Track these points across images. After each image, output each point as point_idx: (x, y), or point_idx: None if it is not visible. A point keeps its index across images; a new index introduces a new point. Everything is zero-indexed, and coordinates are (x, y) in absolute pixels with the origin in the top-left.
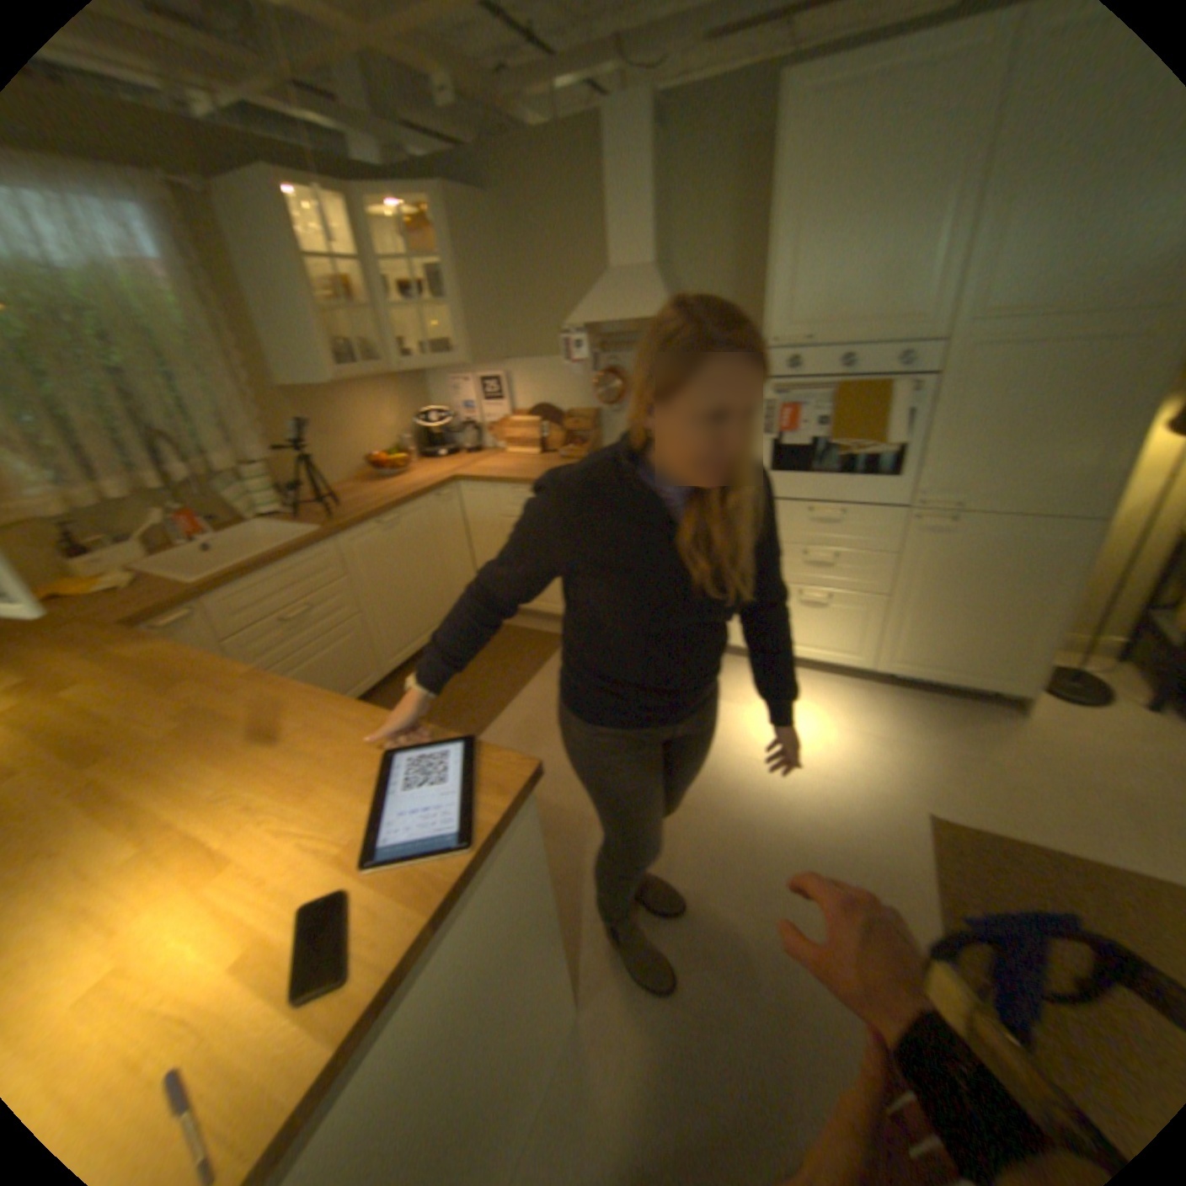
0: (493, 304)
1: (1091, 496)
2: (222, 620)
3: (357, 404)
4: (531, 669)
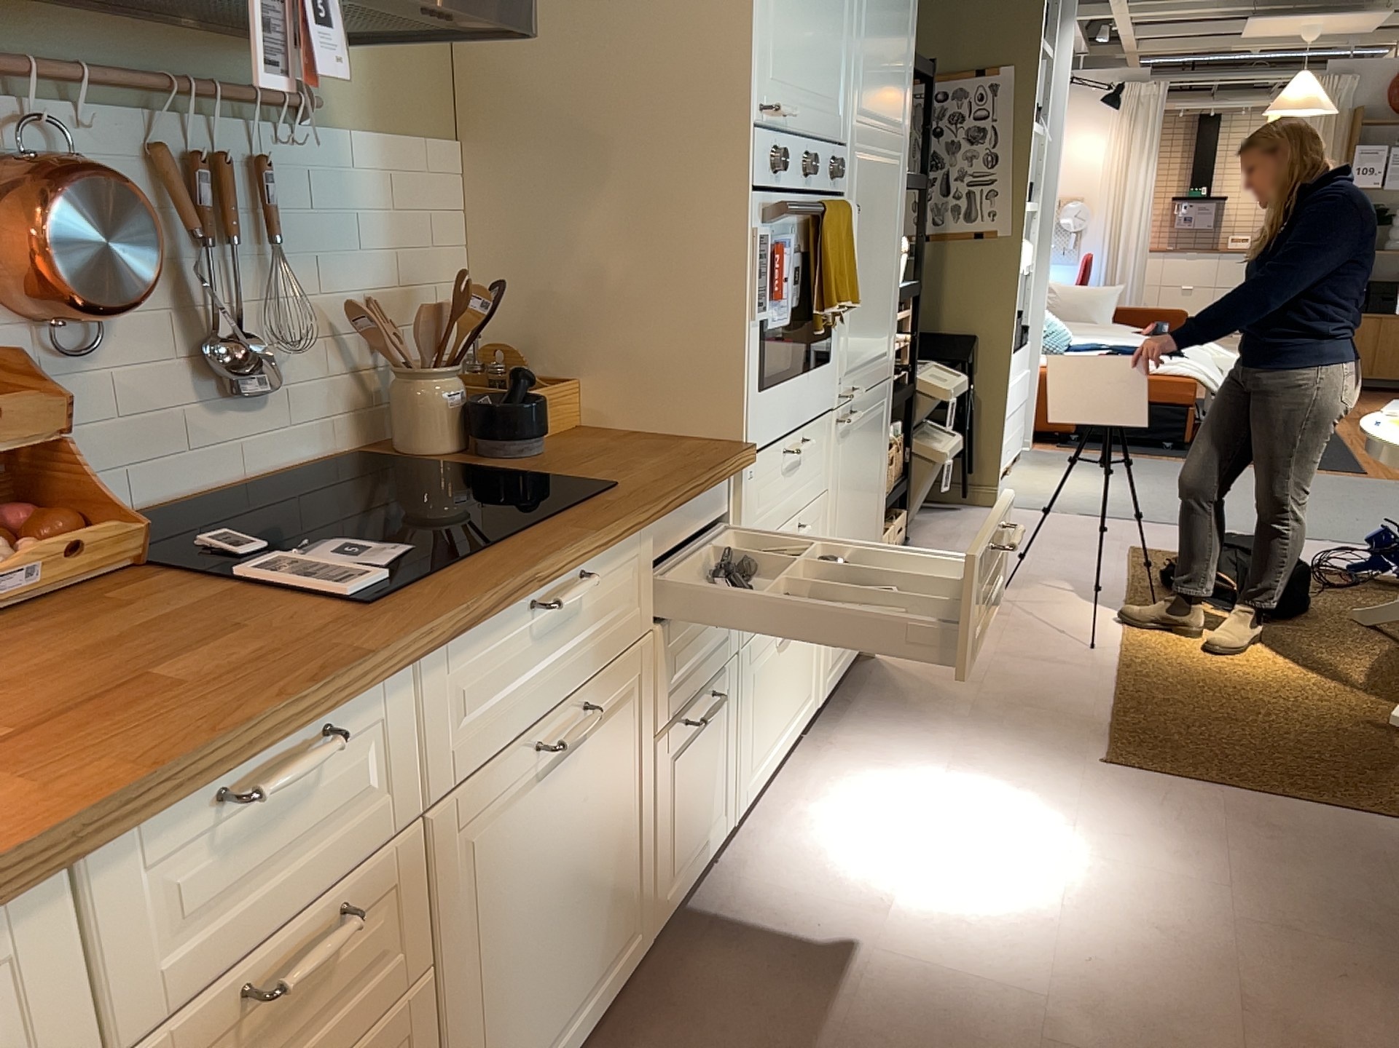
0: None
1: (889, 351)
2: None
3: None
4: None
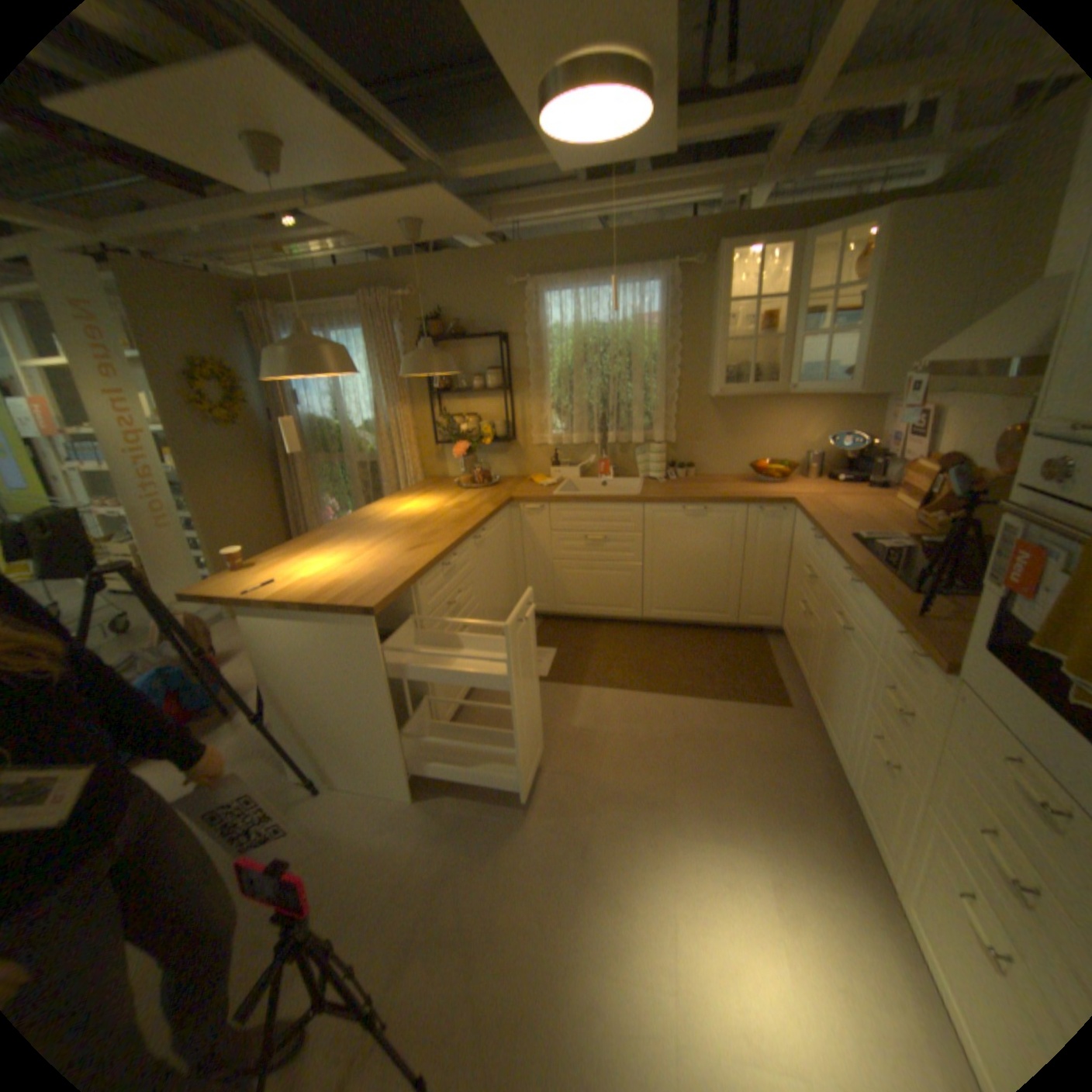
0: (956, 325)
1: None
2: (558, 520)
3: (784, 416)
4: (718, 697)
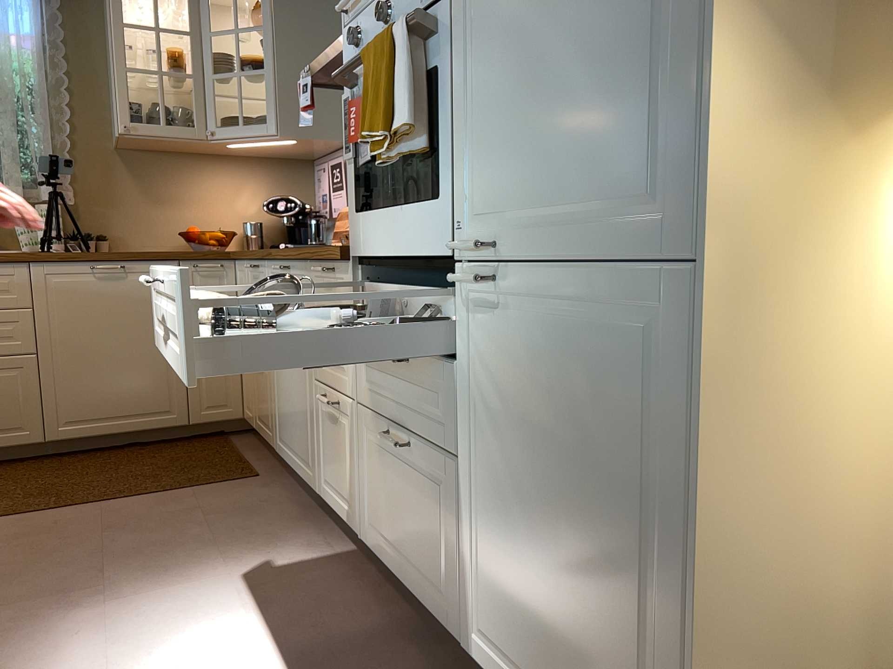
0: None
1: (678, 197)
2: None
3: (214, 181)
4: (167, 488)
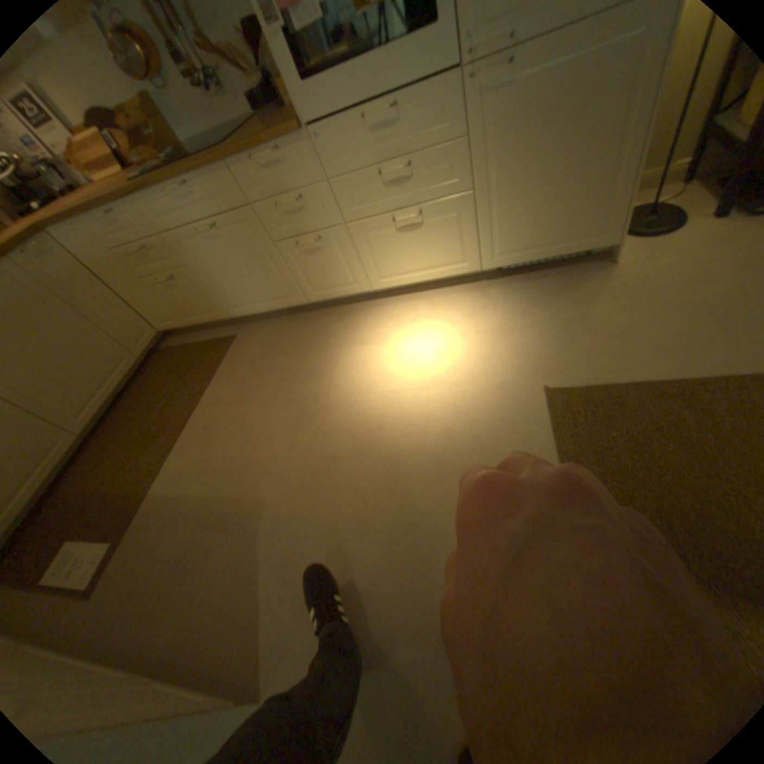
0: None
1: None
2: None
3: None
4: (209, 376)
